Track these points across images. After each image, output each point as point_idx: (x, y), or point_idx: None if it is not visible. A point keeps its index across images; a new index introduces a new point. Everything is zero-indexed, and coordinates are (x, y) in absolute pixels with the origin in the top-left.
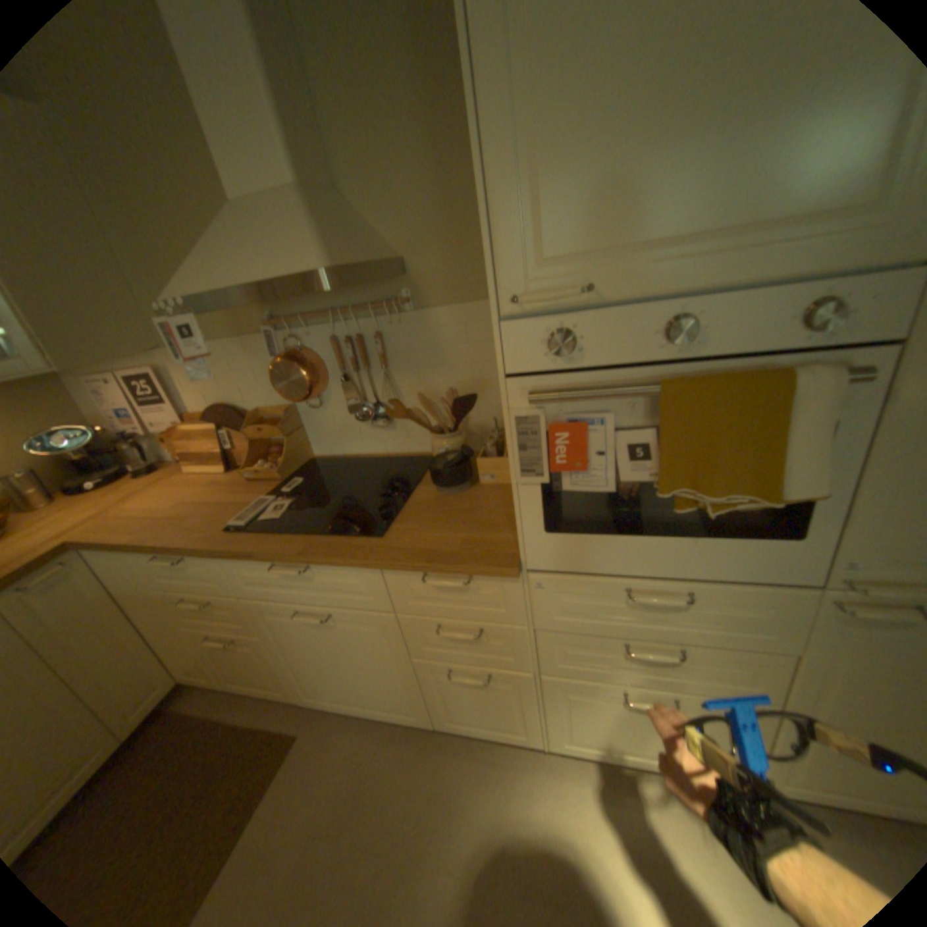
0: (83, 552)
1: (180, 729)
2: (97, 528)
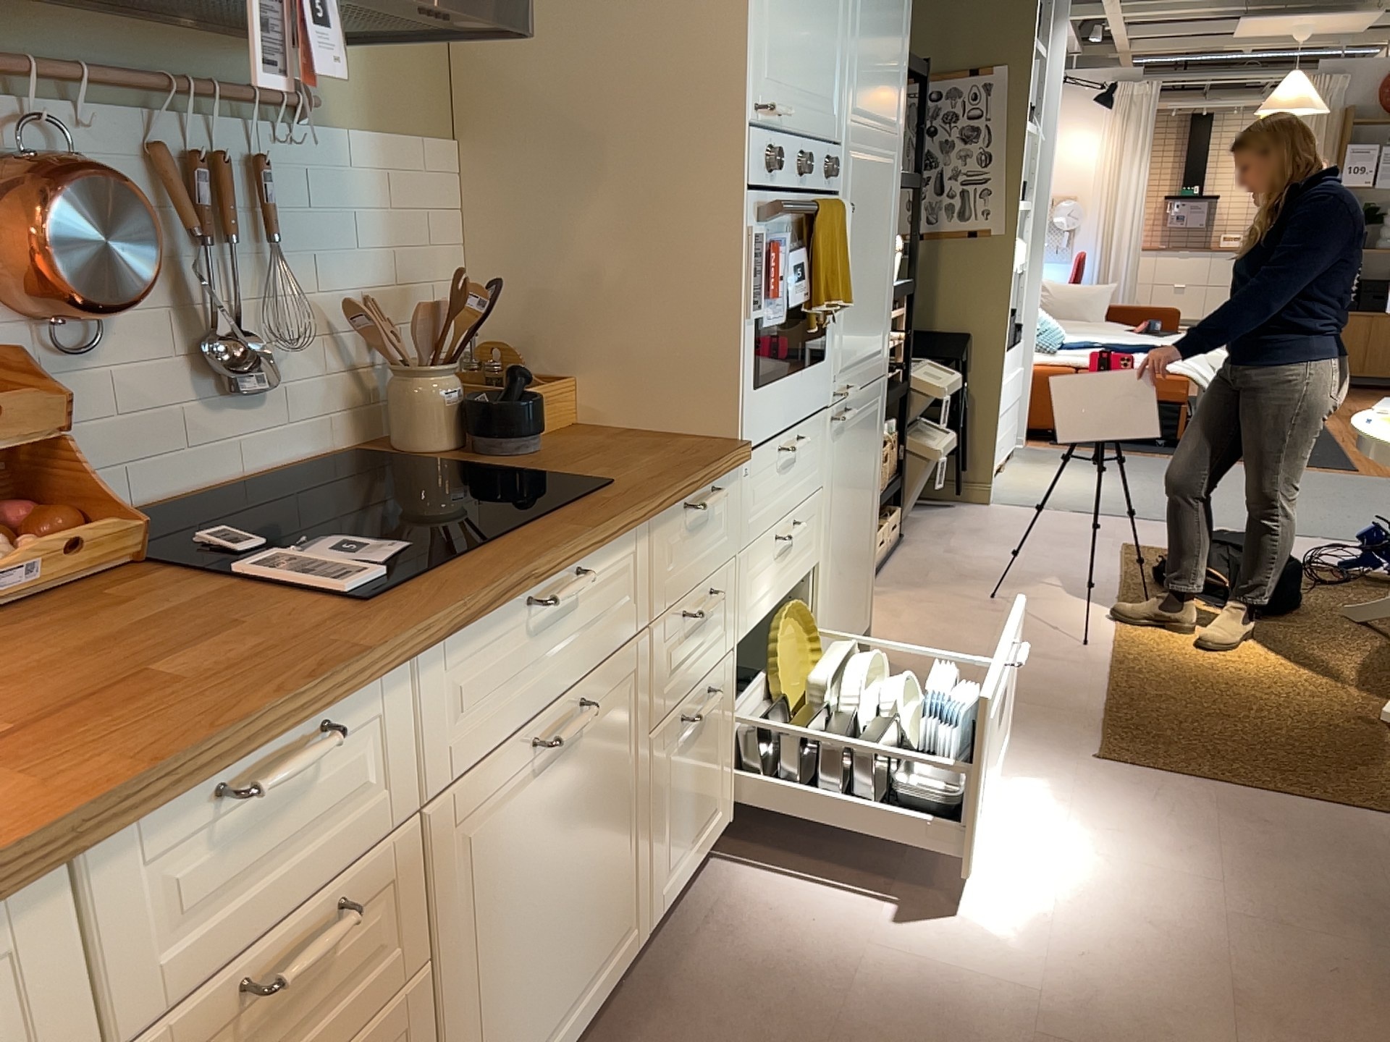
0: None
1: None
2: None
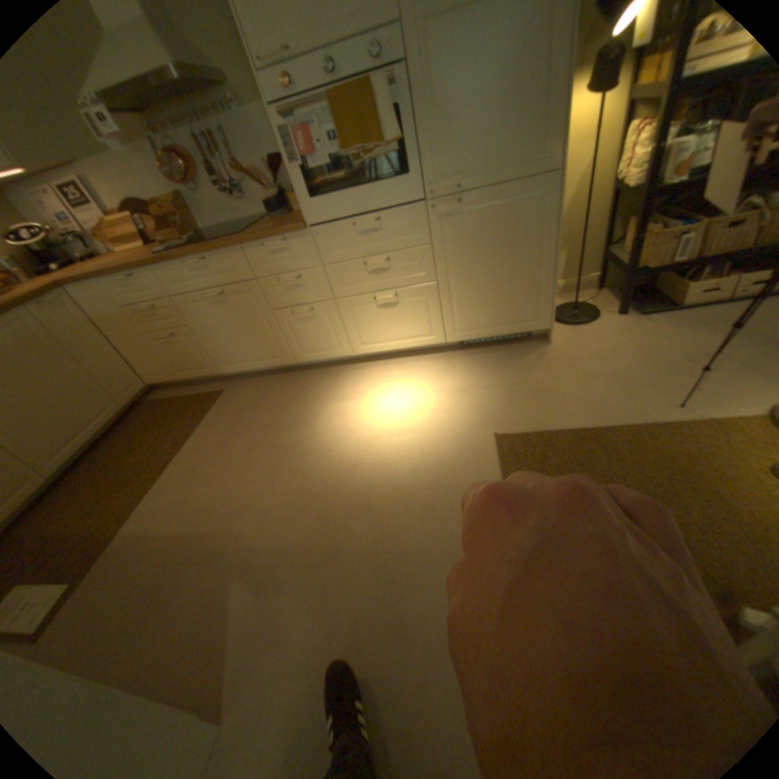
0: (69, 289)
1: (155, 404)
2: (74, 274)
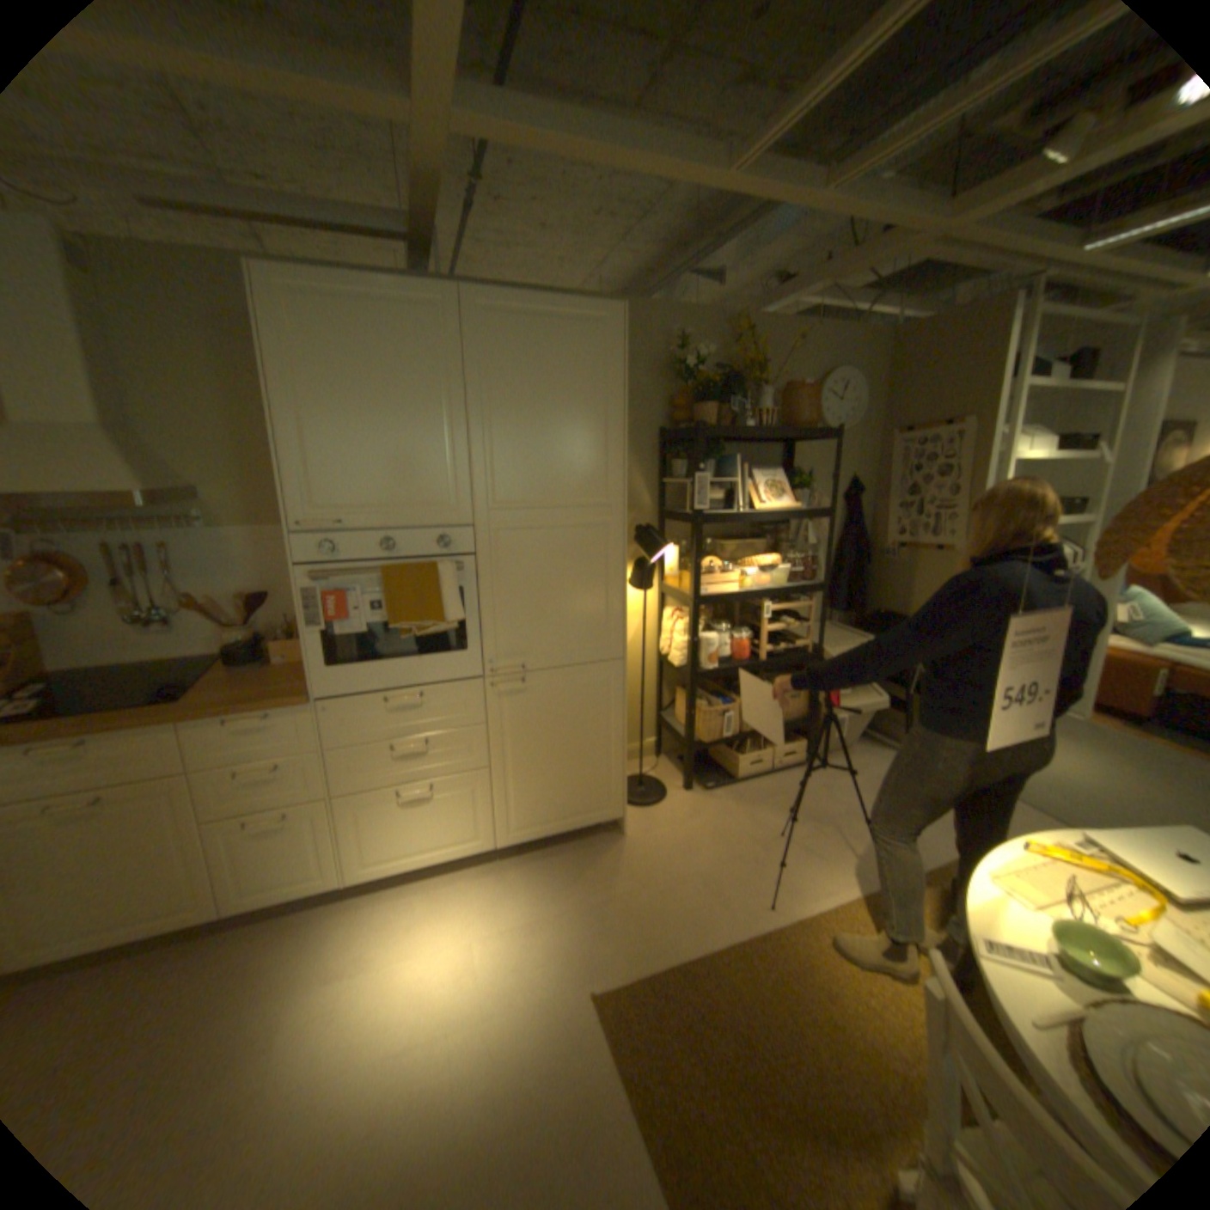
0: None
1: None
2: None
